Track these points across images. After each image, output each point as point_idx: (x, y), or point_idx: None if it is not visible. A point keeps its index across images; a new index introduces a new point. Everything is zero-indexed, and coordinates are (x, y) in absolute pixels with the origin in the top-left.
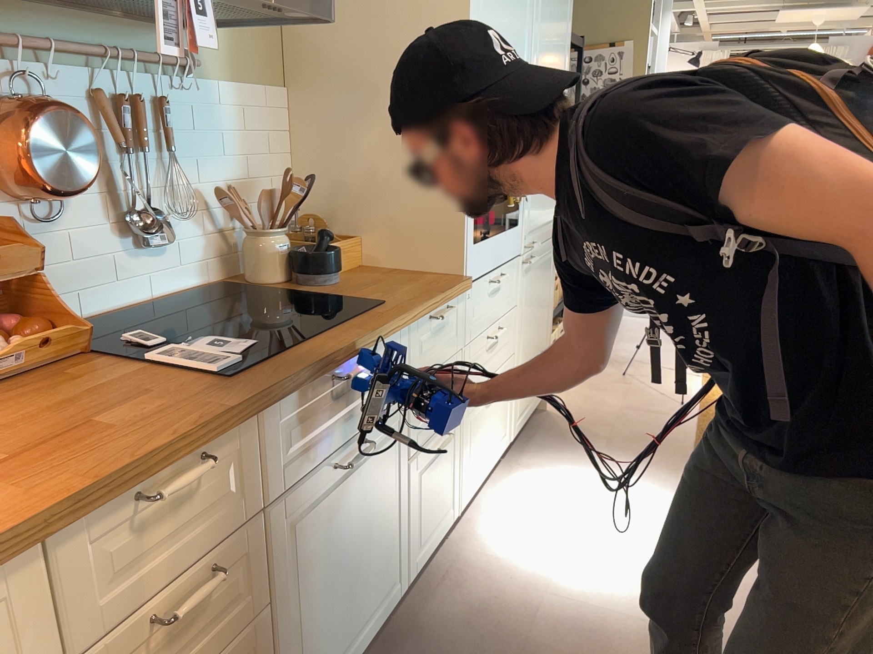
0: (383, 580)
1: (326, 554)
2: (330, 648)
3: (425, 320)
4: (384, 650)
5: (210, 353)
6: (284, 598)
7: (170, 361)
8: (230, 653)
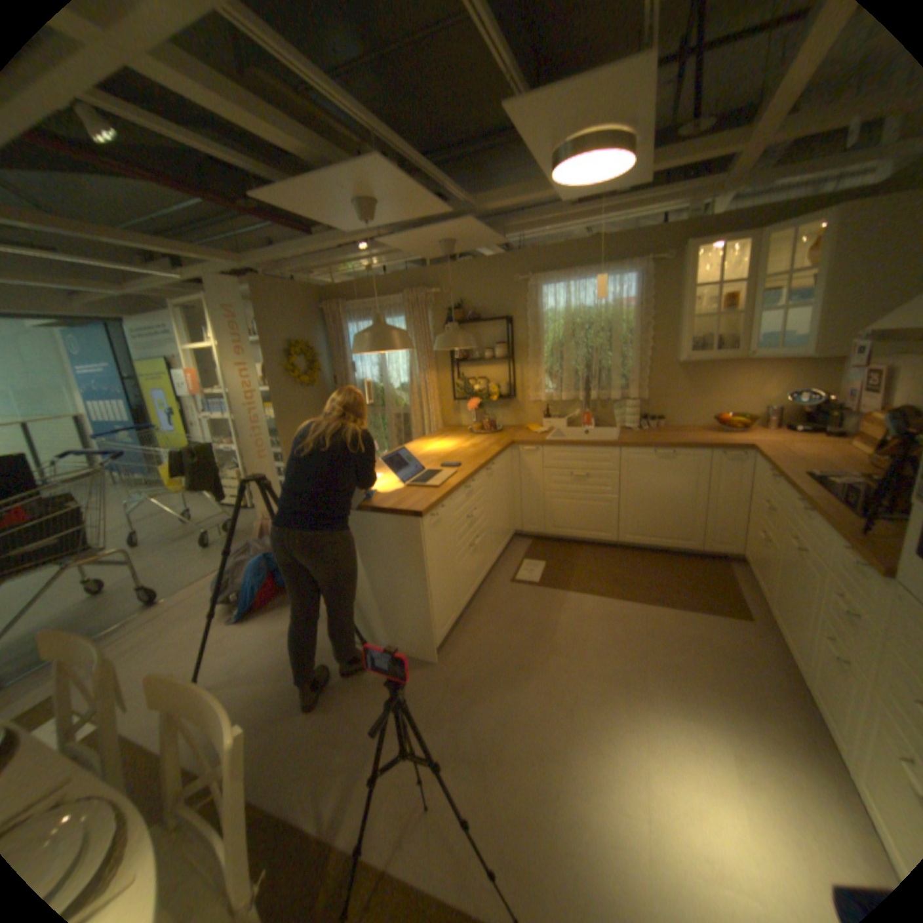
0: (800, 643)
1: (789, 569)
2: (783, 611)
3: (848, 545)
4: (793, 682)
5: (842, 479)
6: (780, 555)
7: (840, 473)
8: (772, 542)
